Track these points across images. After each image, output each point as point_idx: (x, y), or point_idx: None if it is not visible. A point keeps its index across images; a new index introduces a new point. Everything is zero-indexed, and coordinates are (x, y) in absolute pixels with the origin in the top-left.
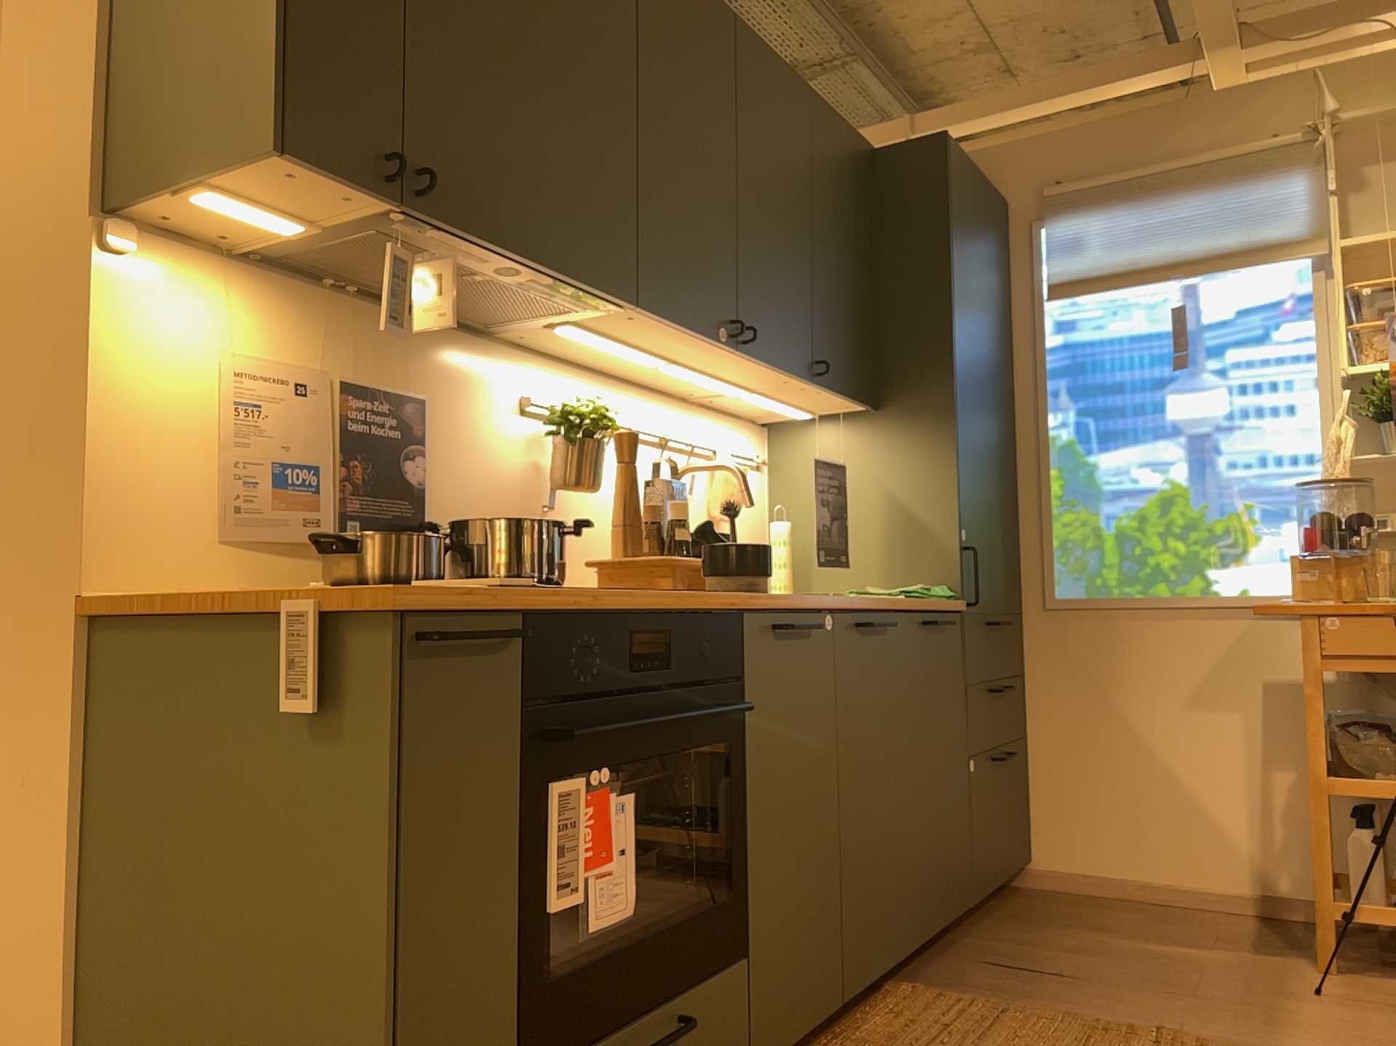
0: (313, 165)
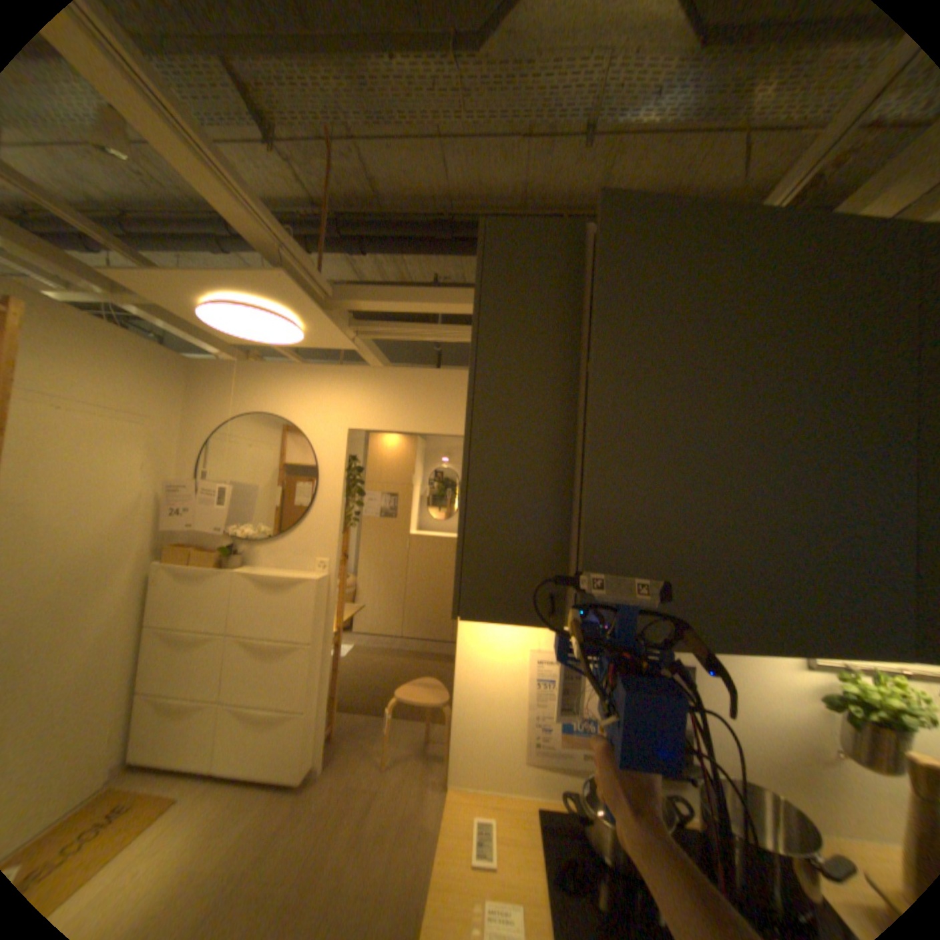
0: (487, 616)
